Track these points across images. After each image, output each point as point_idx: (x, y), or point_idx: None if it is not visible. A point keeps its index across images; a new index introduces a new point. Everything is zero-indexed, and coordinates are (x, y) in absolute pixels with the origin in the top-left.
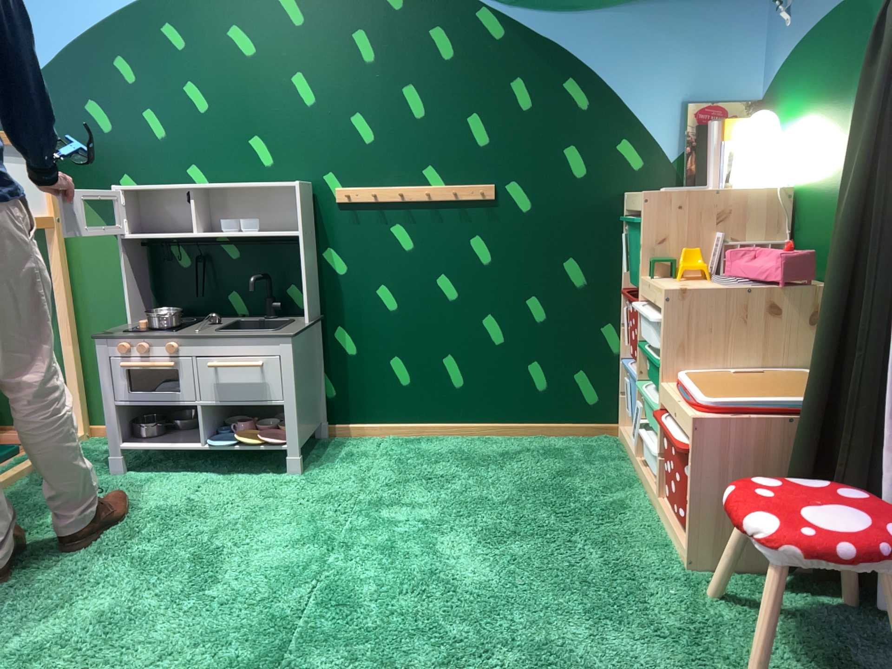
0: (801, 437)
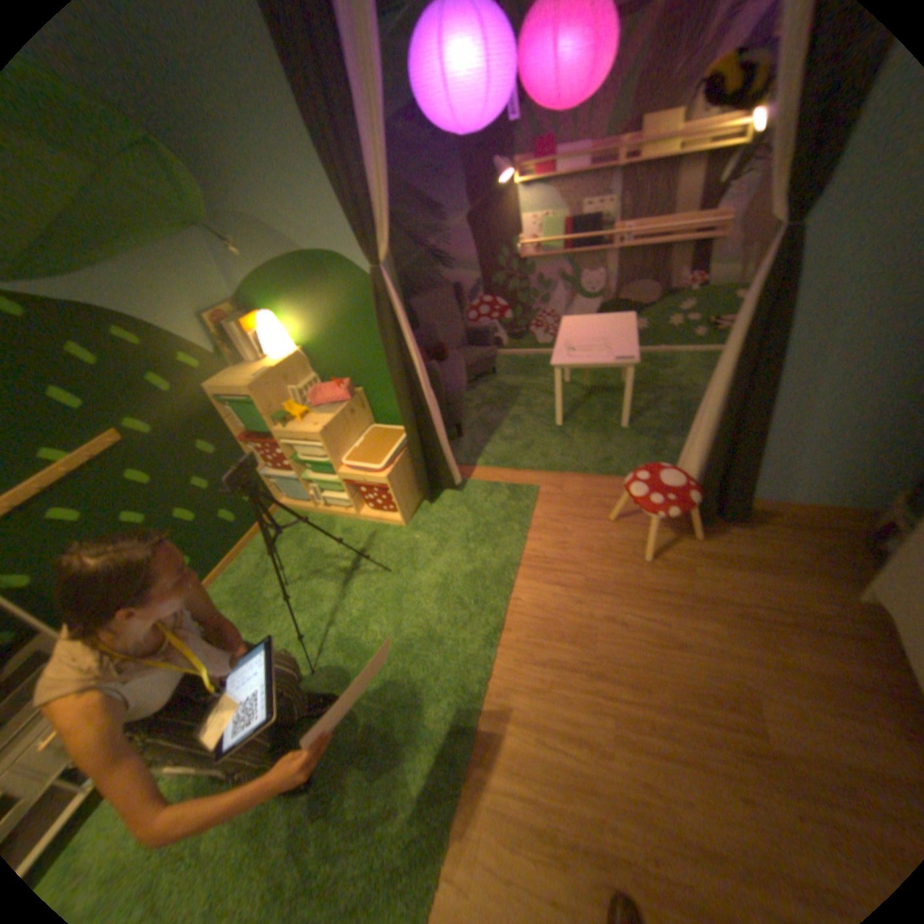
0: (409, 456)
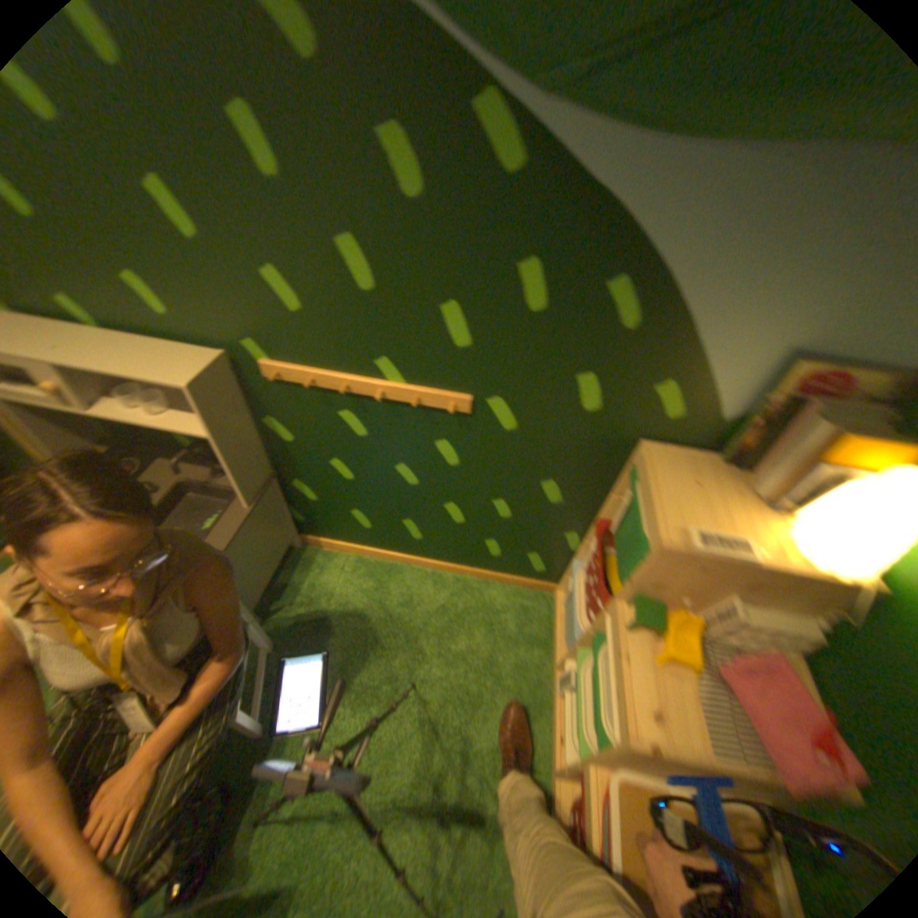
0: None
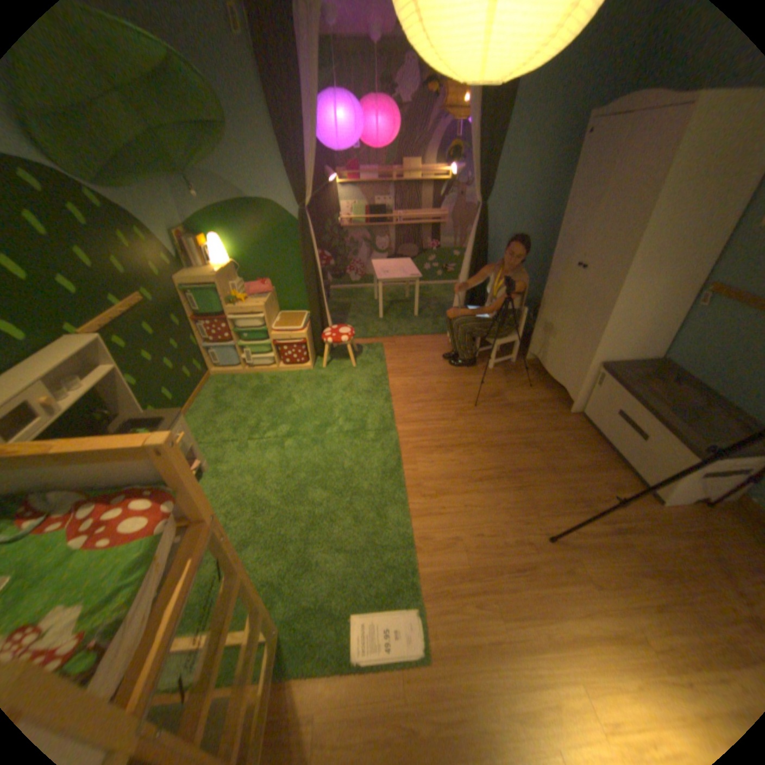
0: (311, 325)
